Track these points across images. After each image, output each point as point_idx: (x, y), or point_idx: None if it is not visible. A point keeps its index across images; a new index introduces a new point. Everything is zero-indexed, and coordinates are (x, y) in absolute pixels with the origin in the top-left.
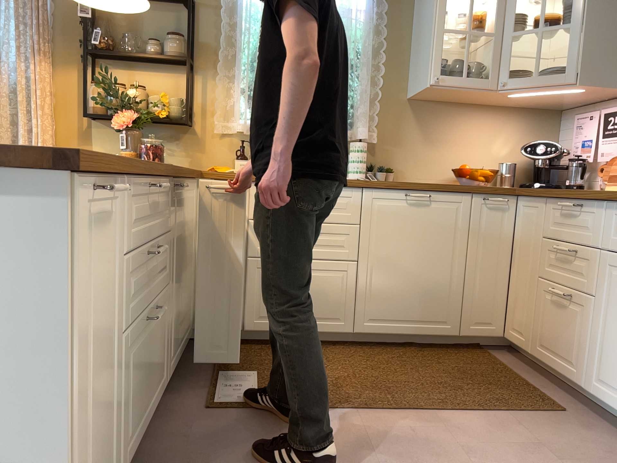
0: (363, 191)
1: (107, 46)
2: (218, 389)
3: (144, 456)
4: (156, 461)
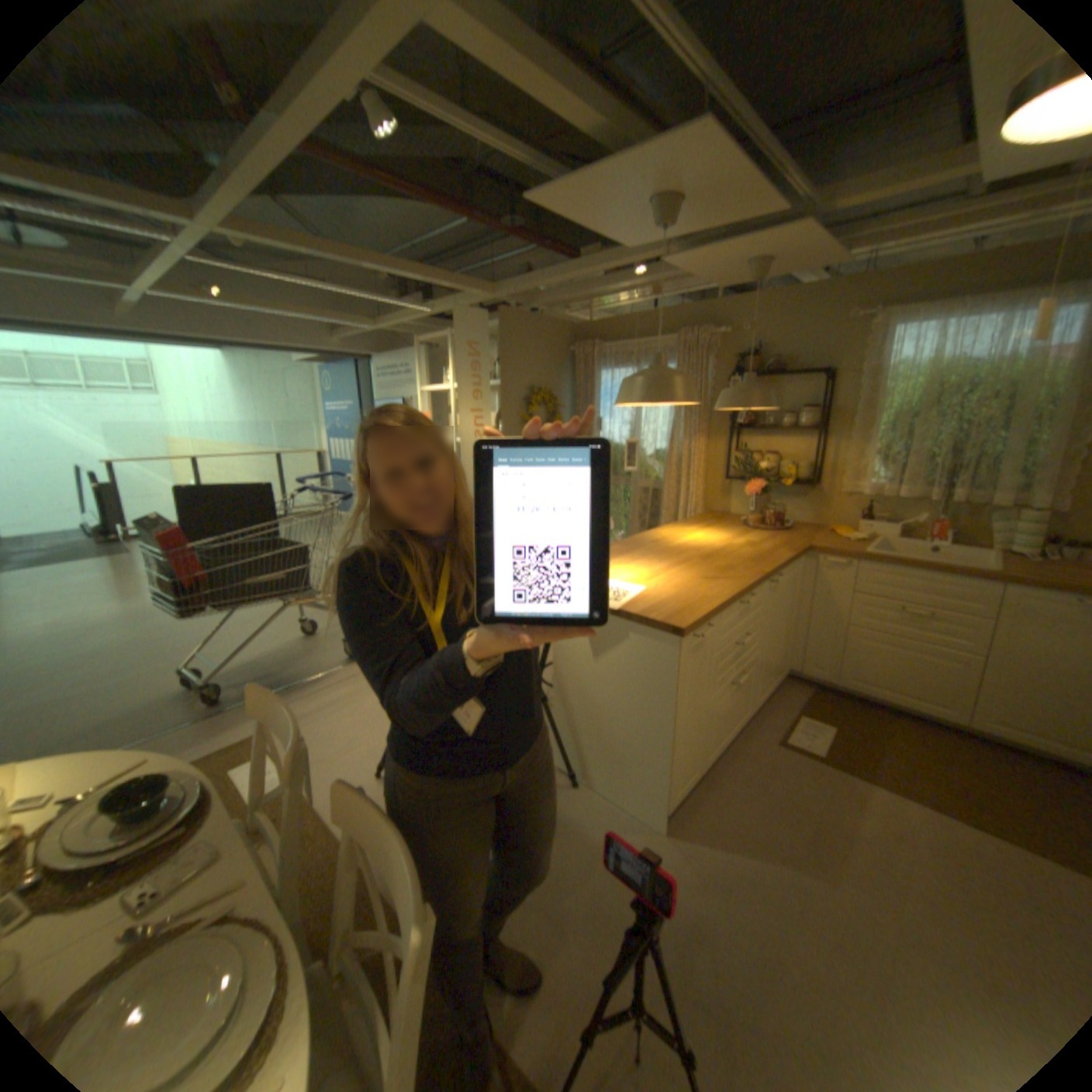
0: (1006, 587)
1: (746, 422)
2: (796, 732)
3: (727, 761)
4: (734, 769)
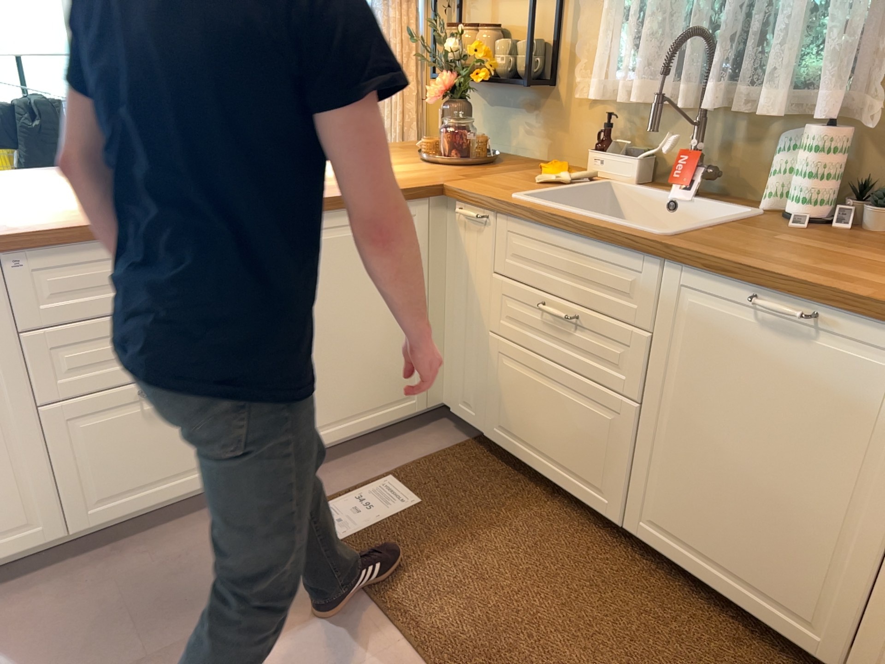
0: (665, 267)
1: None
2: (349, 496)
3: (184, 523)
4: (179, 535)
